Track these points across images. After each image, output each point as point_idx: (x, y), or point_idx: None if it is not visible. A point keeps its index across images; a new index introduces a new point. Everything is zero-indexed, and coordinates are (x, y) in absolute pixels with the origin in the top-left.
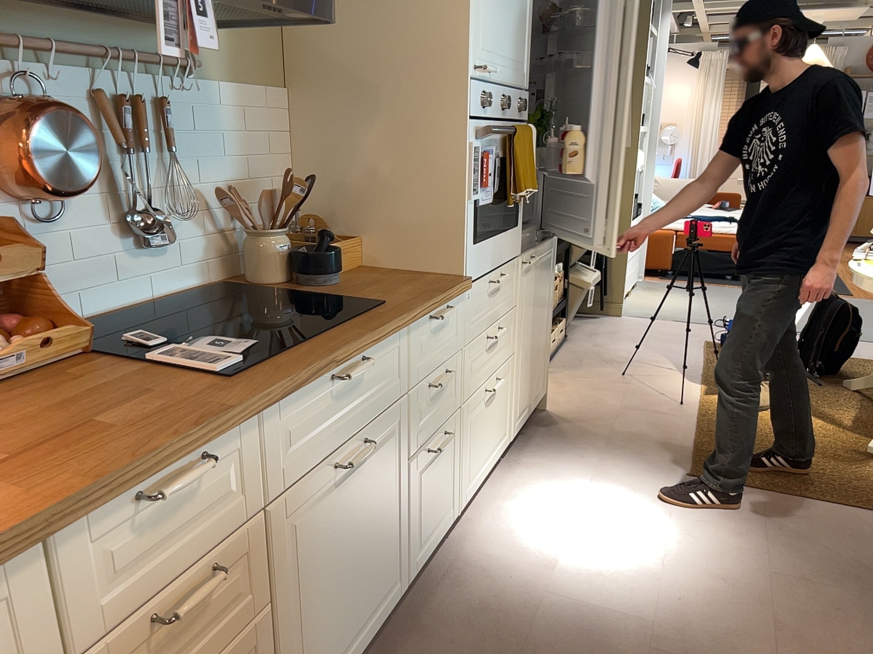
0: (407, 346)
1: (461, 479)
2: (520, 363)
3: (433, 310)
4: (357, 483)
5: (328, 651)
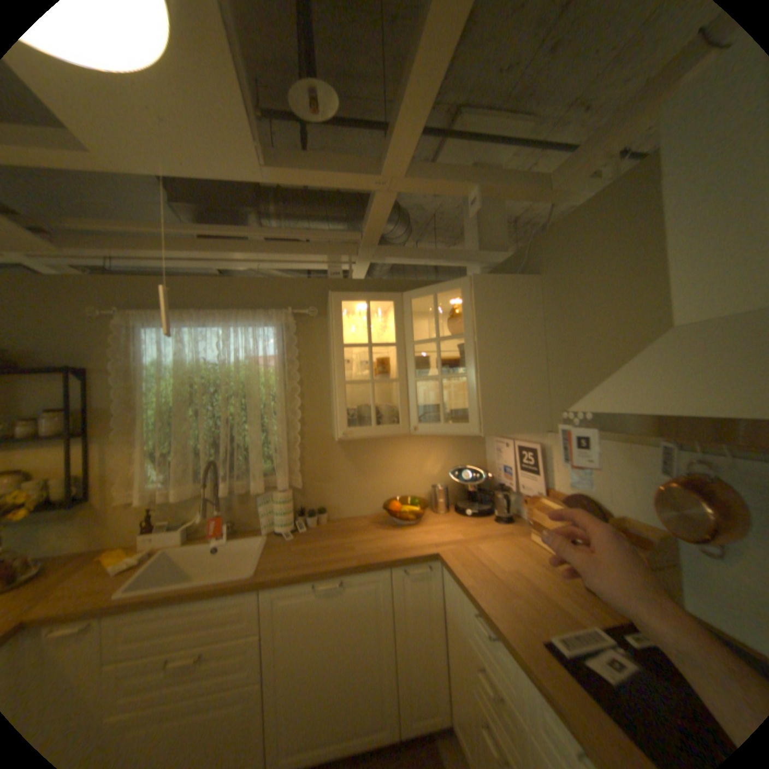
0: None
1: None
2: None
3: None
4: None
5: None
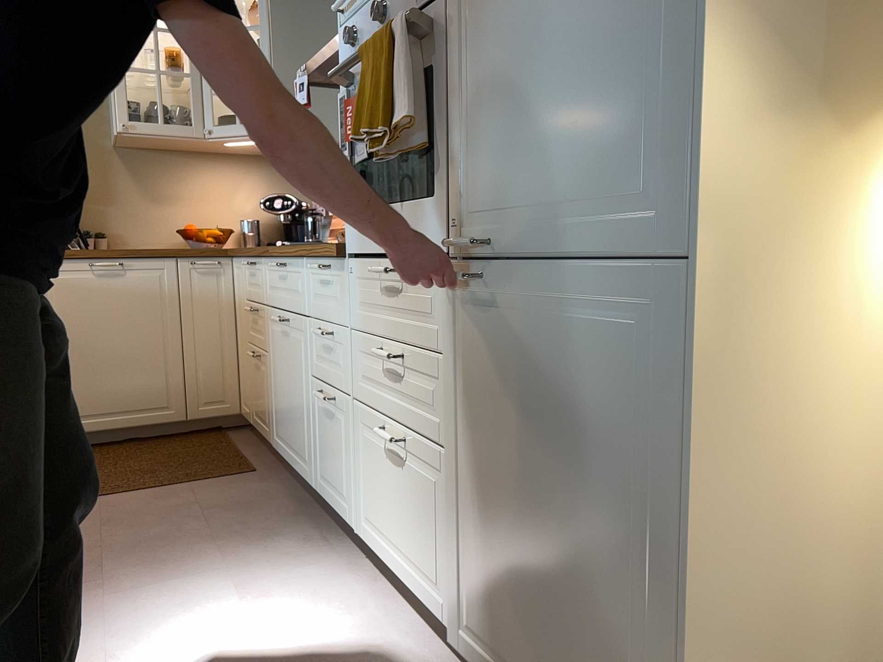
0: (306, 278)
1: (357, 495)
2: (476, 507)
3: (308, 256)
4: (287, 344)
5: (282, 428)
